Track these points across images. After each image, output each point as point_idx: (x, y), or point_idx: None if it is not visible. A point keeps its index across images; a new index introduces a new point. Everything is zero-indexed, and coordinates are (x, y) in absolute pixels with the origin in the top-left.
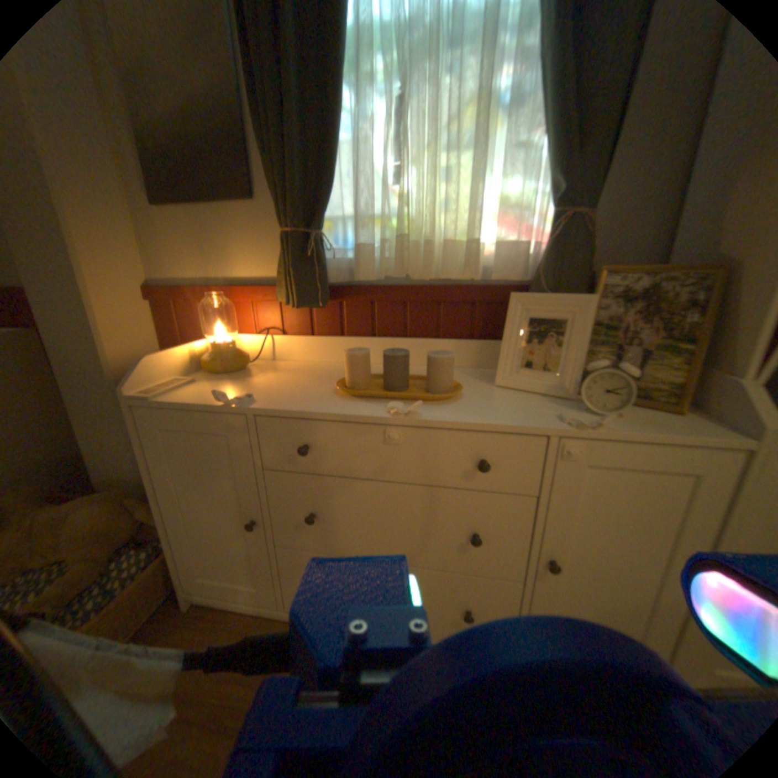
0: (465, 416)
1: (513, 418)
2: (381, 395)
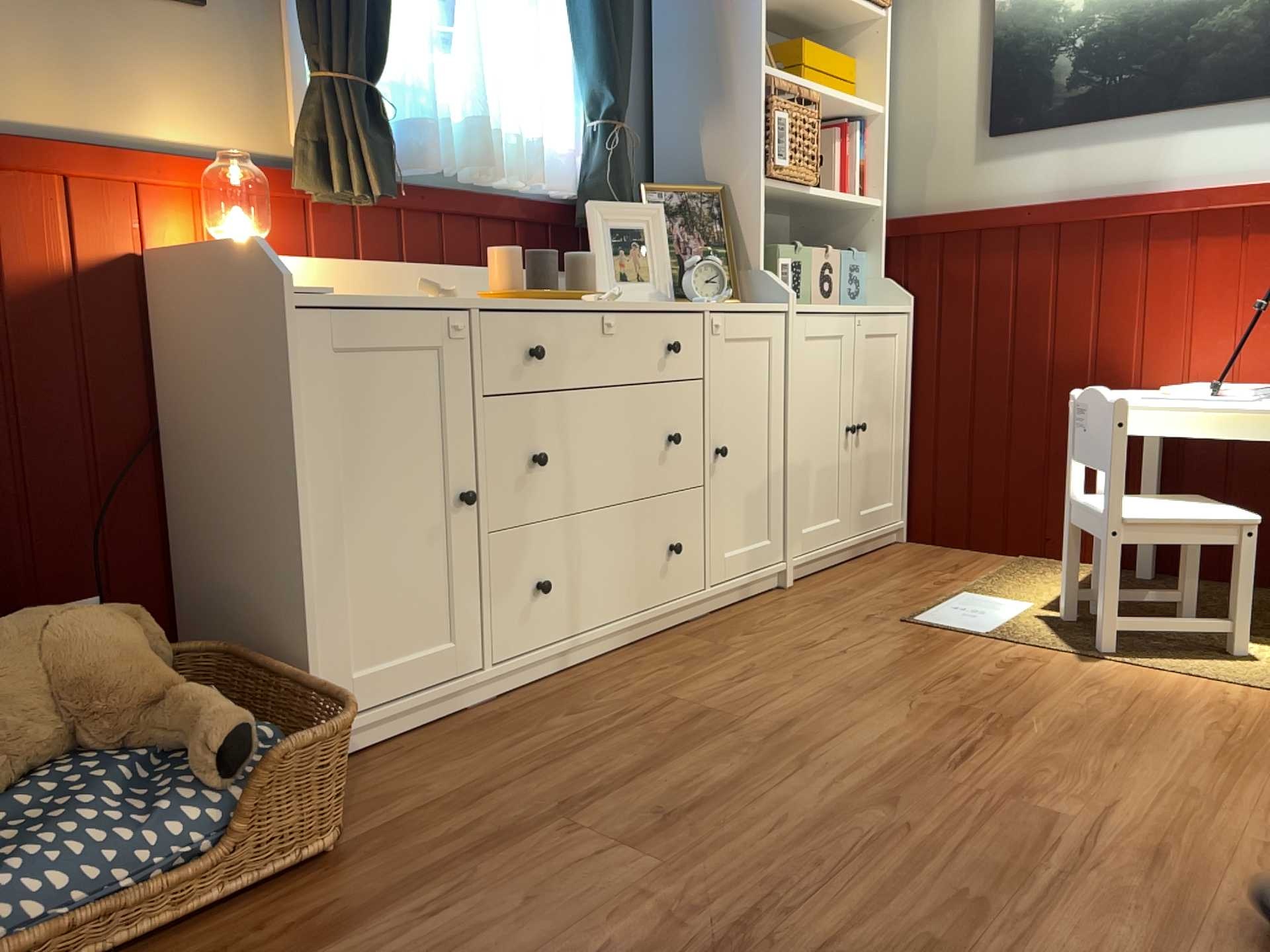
0: (643, 302)
1: (671, 303)
2: (558, 293)
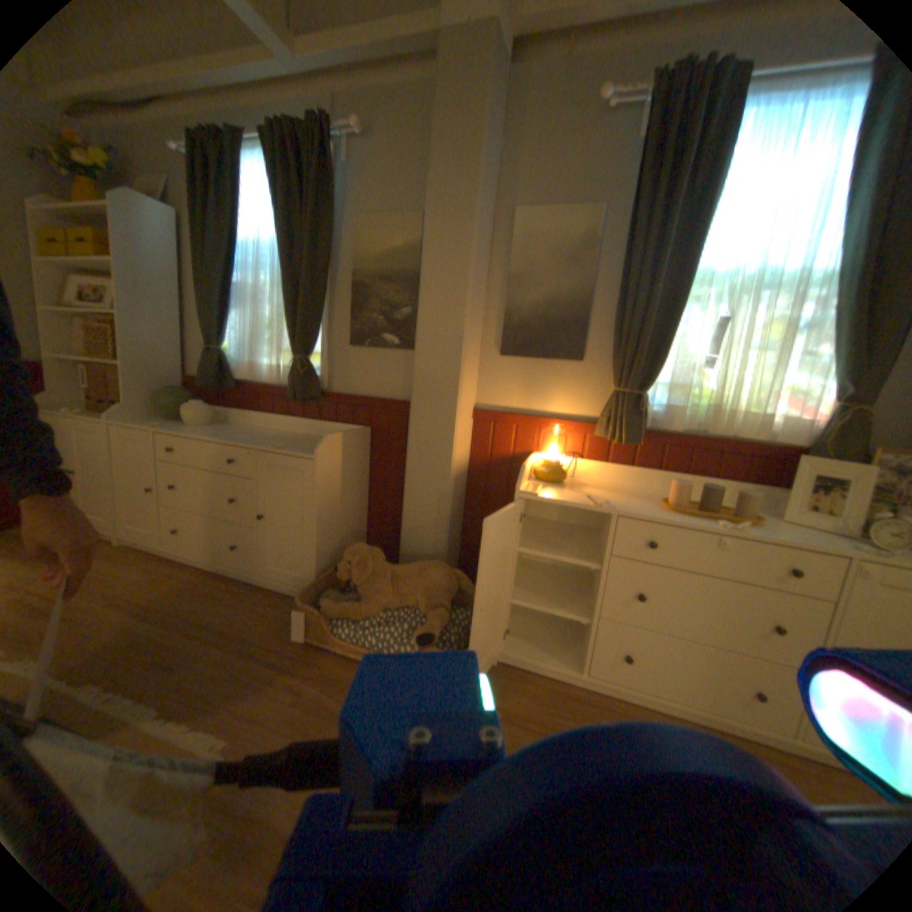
0: (779, 537)
1: (816, 544)
2: (705, 515)
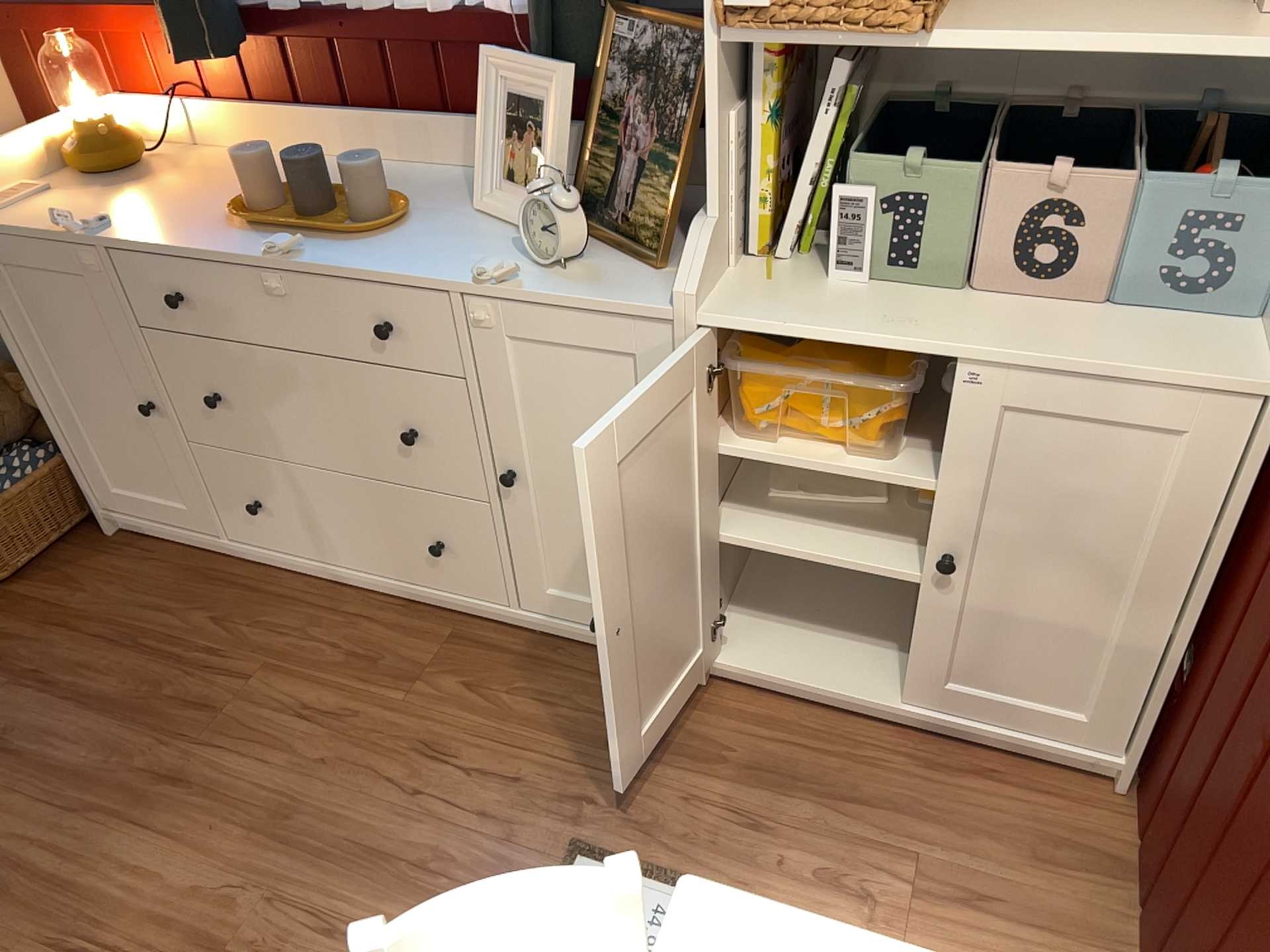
0: (367, 265)
1: (423, 270)
2: (282, 230)
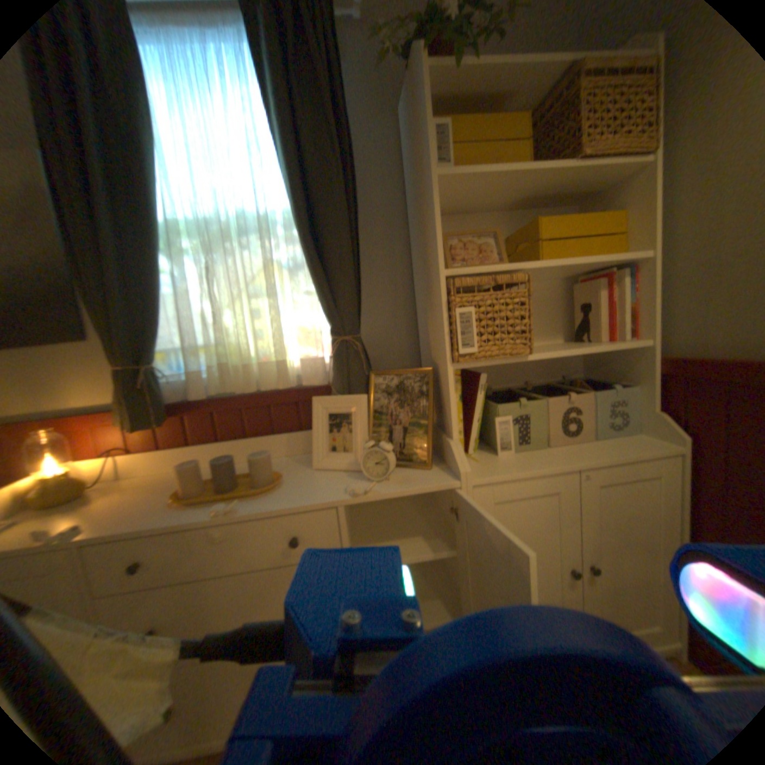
0: (275, 504)
1: (311, 498)
2: (206, 500)
